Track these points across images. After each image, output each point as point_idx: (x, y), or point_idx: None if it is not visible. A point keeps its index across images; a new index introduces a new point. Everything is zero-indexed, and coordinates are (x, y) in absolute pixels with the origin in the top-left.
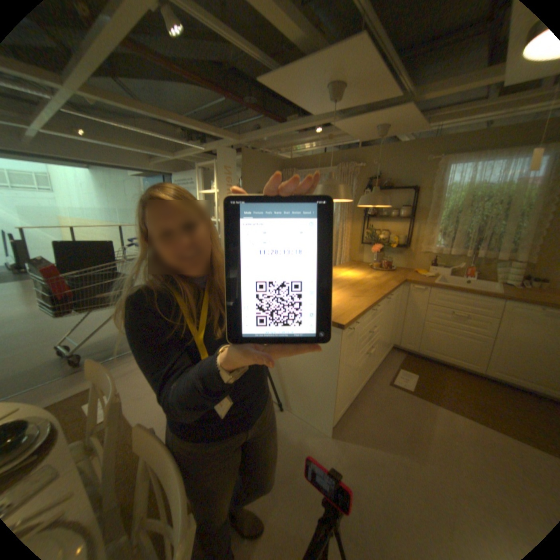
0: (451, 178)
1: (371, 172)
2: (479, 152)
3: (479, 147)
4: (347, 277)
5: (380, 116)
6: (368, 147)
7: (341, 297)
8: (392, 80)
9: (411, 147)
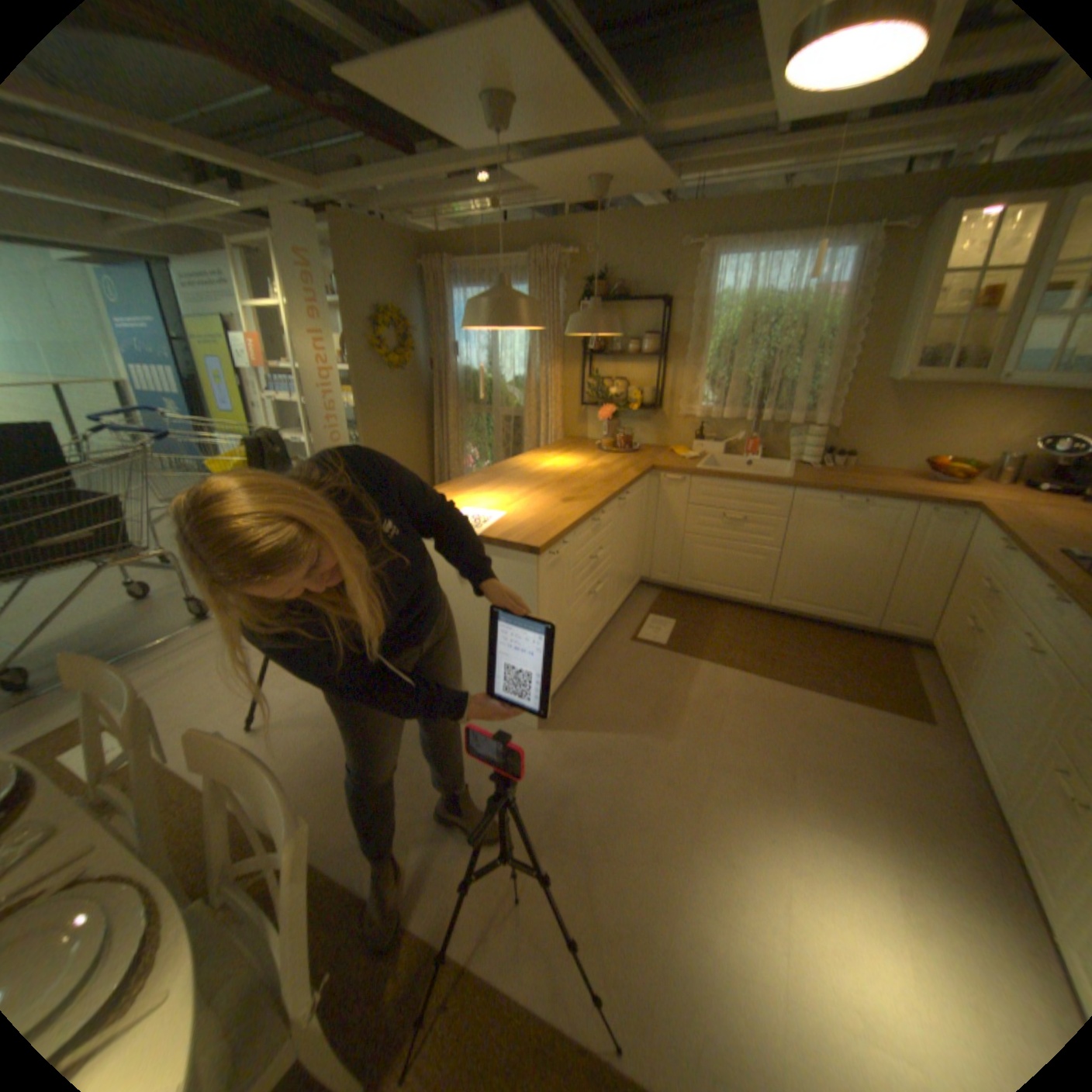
0: (720, 283)
1: (589, 268)
2: (760, 237)
3: (760, 226)
4: (554, 468)
5: (589, 161)
6: (581, 215)
7: (540, 505)
8: (594, 98)
9: (655, 220)
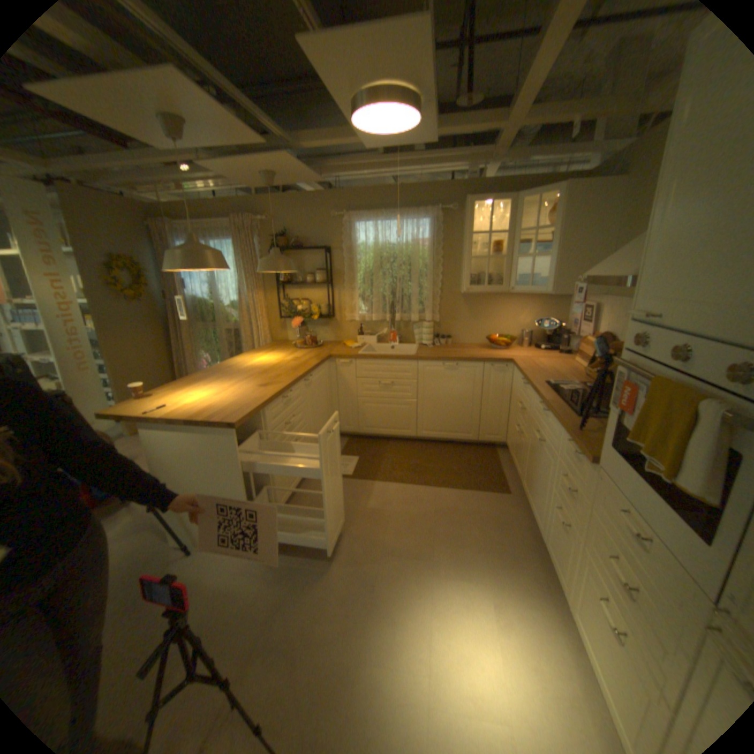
0: (357, 239)
1: (274, 229)
2: (376, 212)
3: (376, 206)
4: (260, 363)
5: (256, 163)
6: (264, 195)
7: (243, 391)
8: (242, 126)
9: (312, 200)
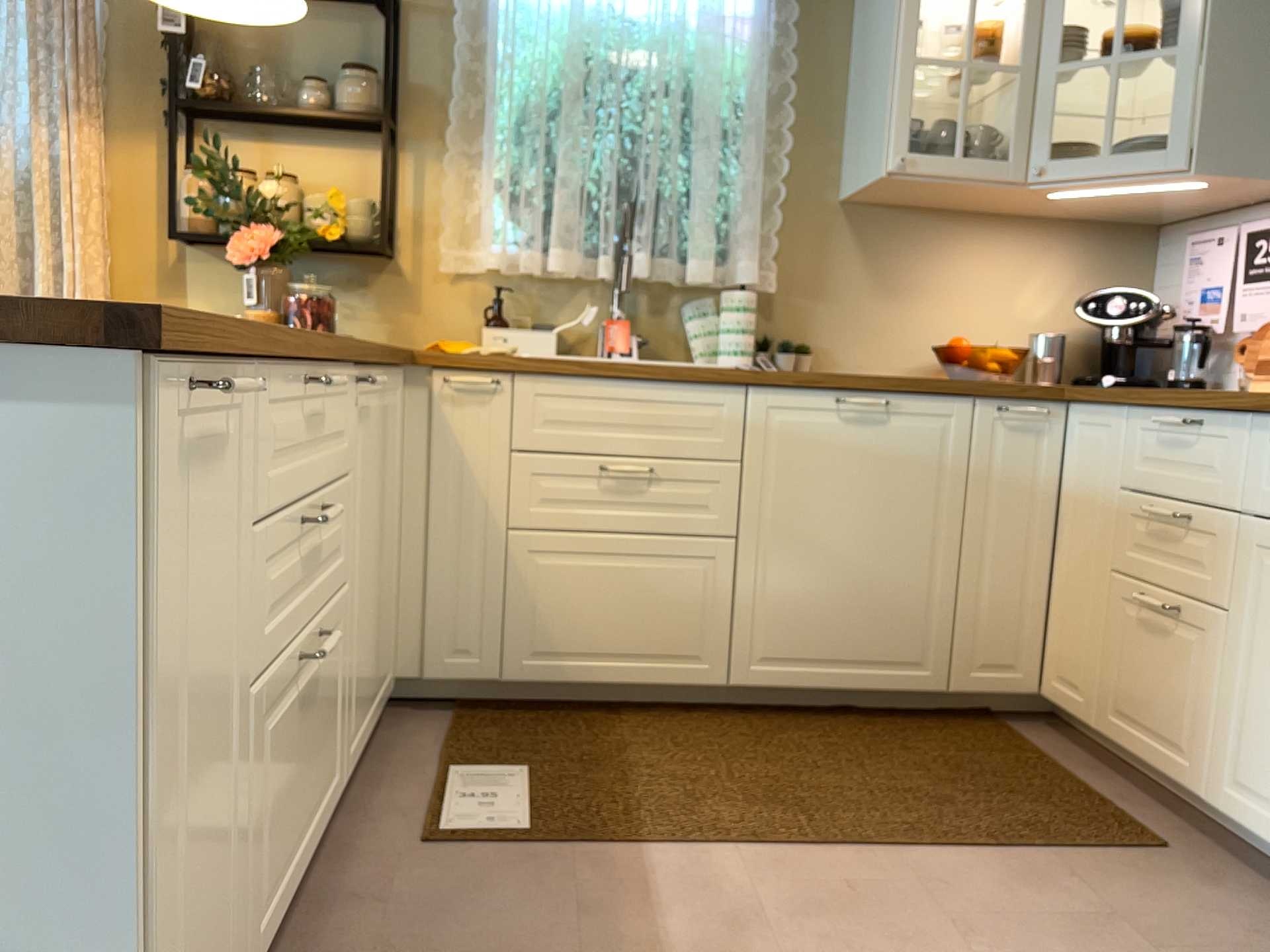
0: None
1: None
2: None
3: None
4: None
5: None
6: None
7: None
8: None
9: None
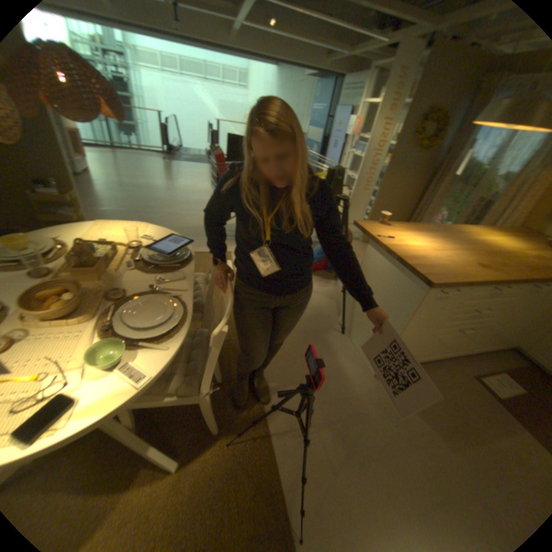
0: None
1: None
2: None
3: None
4: (495, 242)
5: None
6: None
7: (460, 259)
8: None
9: None
